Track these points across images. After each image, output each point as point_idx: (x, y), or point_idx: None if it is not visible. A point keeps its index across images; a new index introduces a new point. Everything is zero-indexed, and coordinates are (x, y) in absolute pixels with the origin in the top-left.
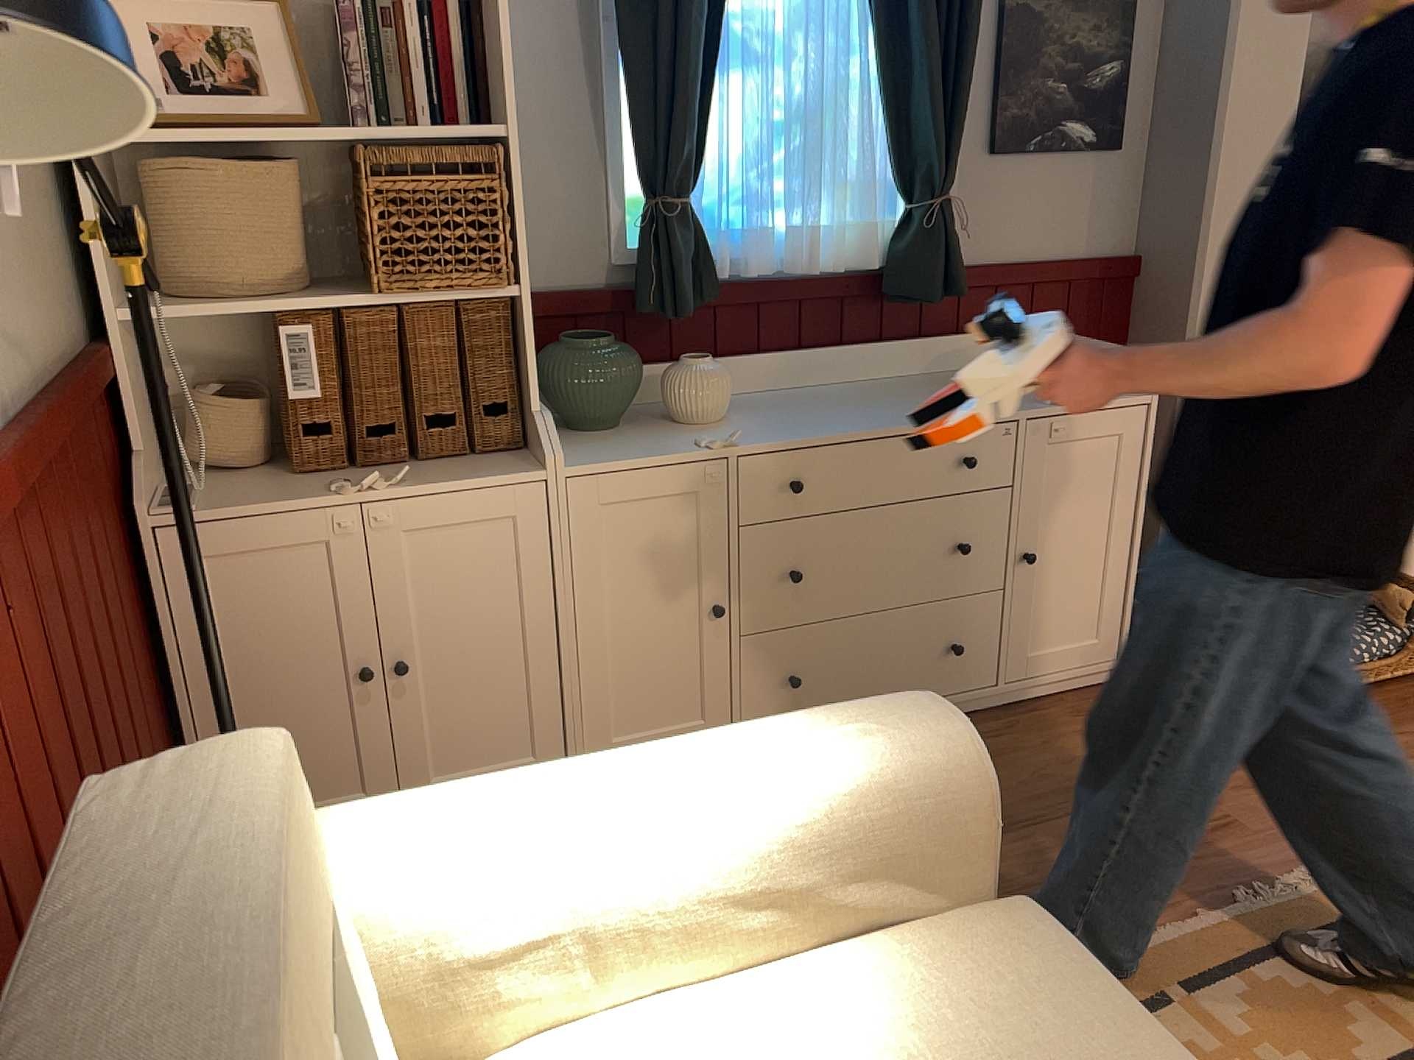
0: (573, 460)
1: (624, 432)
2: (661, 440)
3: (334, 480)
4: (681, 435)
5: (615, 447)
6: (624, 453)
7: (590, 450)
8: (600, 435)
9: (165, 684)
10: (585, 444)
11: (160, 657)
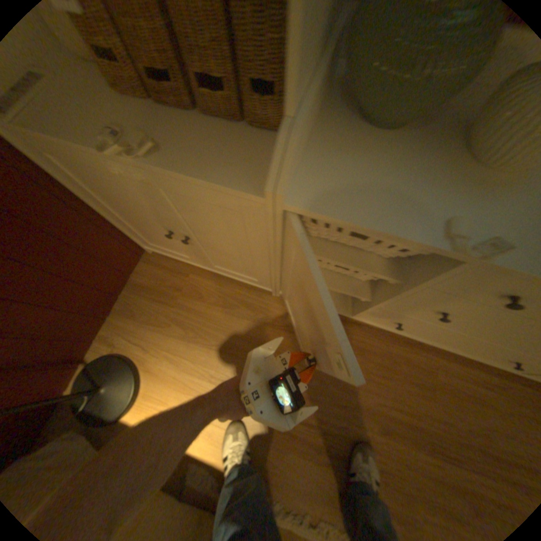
0: (311, 186)
1: (404, 143)
2: (426, 189)
3: (122, 113)
4: (456, 189)
5: (371, 177)
6: (367, 199)
7: (344, 171)
8: (379, 138)
9: (80, 197)
10: (349, 151)
11: (68, 187)
